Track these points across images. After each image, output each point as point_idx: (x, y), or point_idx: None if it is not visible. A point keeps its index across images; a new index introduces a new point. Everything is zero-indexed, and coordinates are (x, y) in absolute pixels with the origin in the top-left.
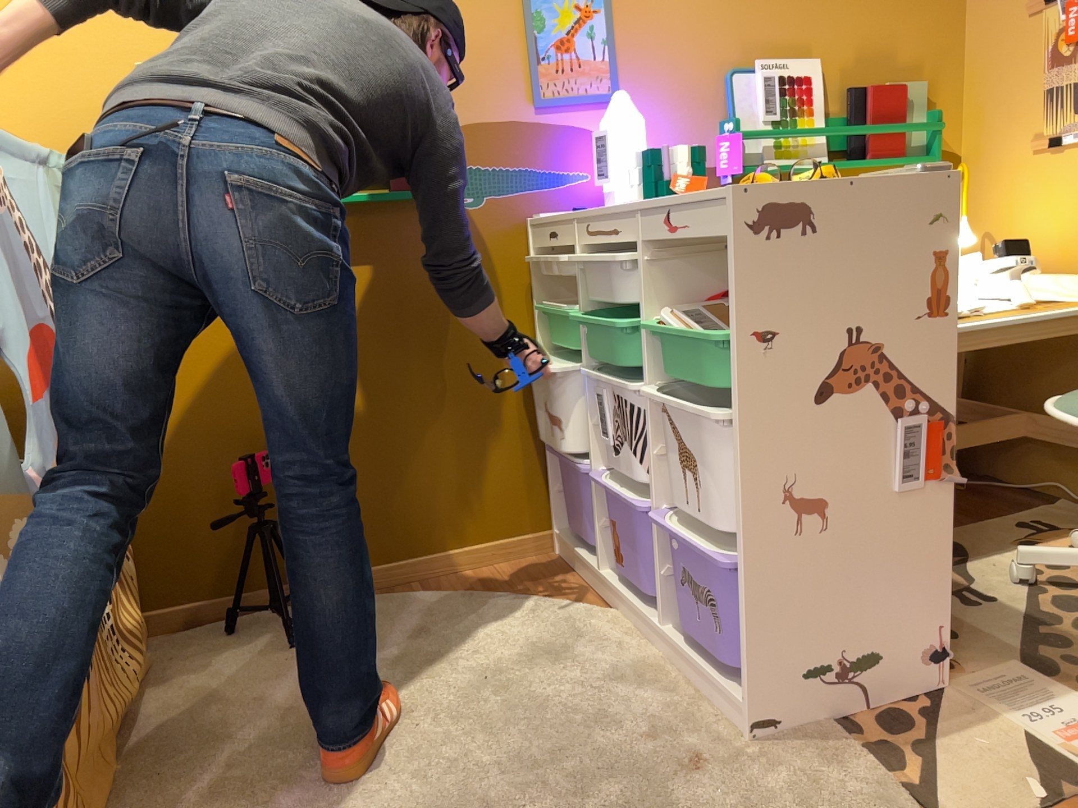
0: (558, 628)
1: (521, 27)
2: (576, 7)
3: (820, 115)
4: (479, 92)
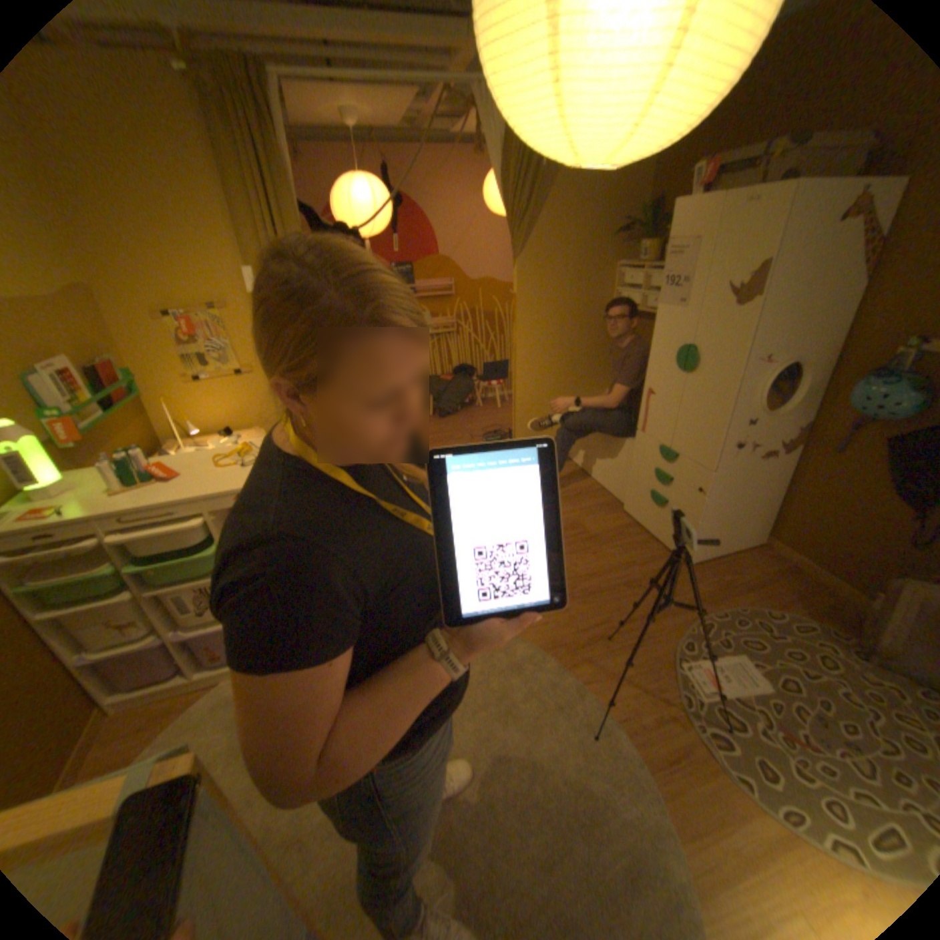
0: (216, 714)
1: None
2: None
3: (84, 388)
4: None
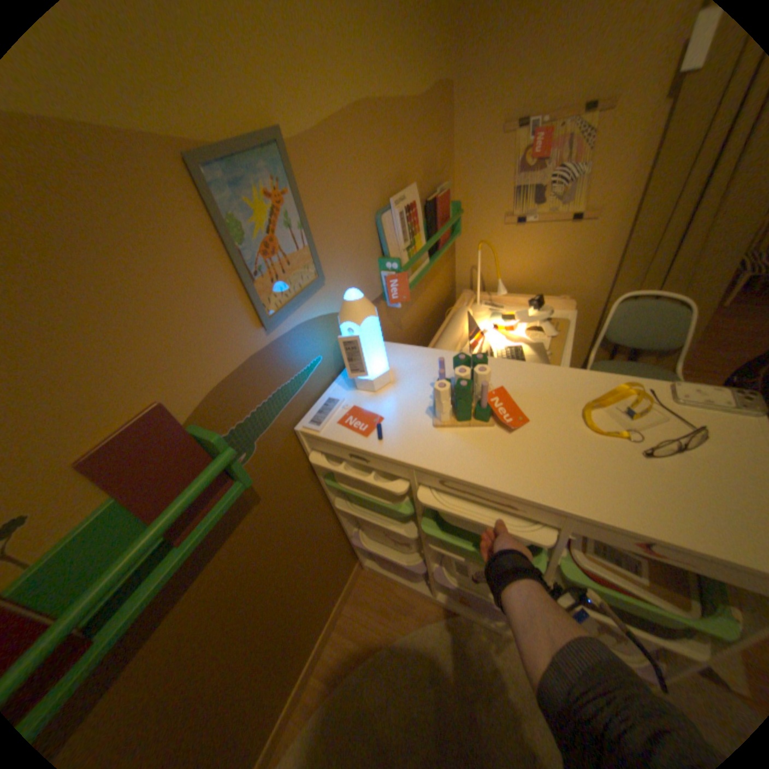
0: (453, 662)
1: (218, 243)
2: (264, 190)
3: (422, 227)
4: (203, 349)
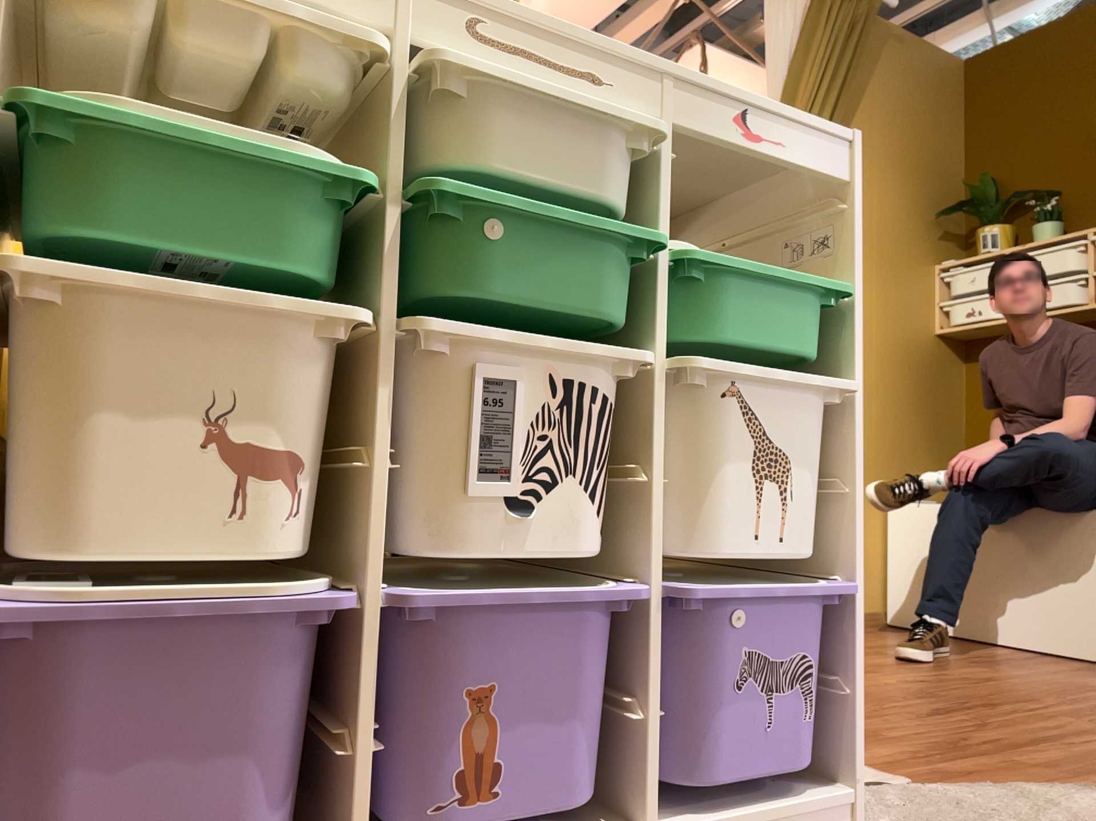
0: None
1: None
2: None
3: None
4: None
